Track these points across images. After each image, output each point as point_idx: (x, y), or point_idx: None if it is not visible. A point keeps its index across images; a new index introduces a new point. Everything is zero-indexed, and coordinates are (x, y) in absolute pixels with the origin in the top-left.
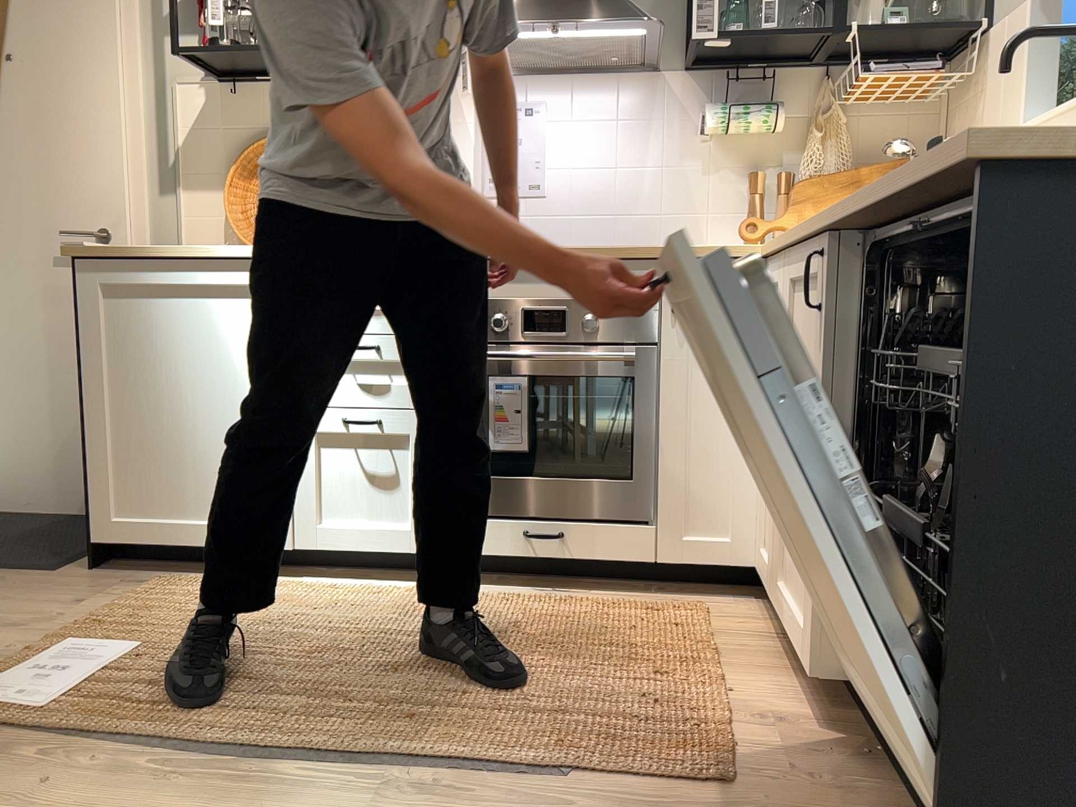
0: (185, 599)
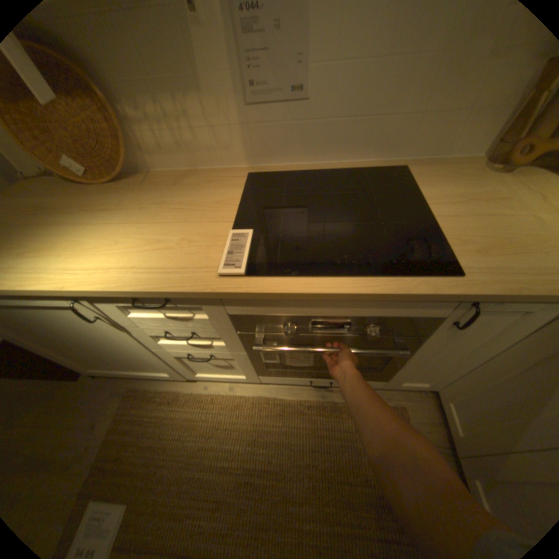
0: (141, 424)
